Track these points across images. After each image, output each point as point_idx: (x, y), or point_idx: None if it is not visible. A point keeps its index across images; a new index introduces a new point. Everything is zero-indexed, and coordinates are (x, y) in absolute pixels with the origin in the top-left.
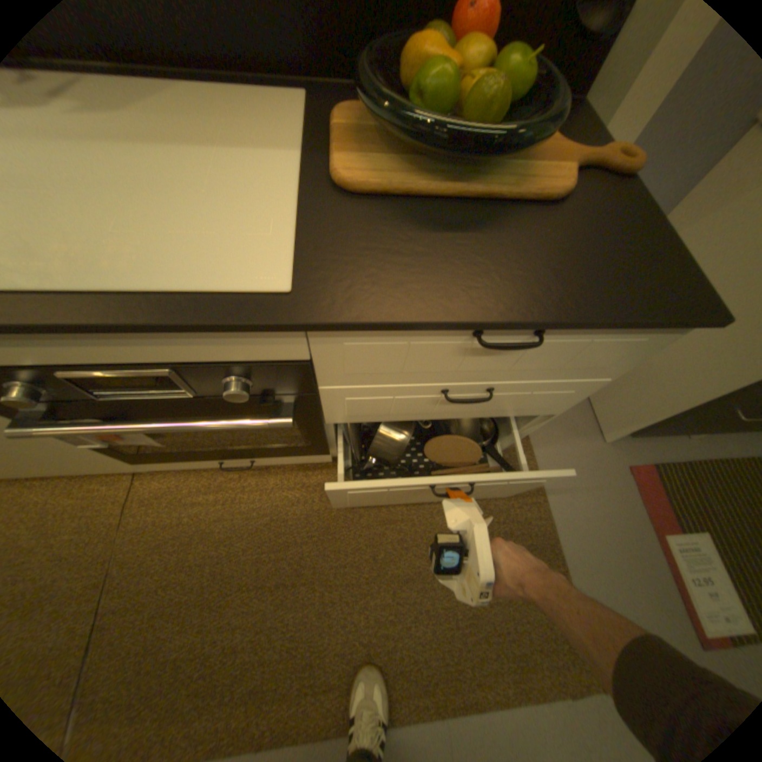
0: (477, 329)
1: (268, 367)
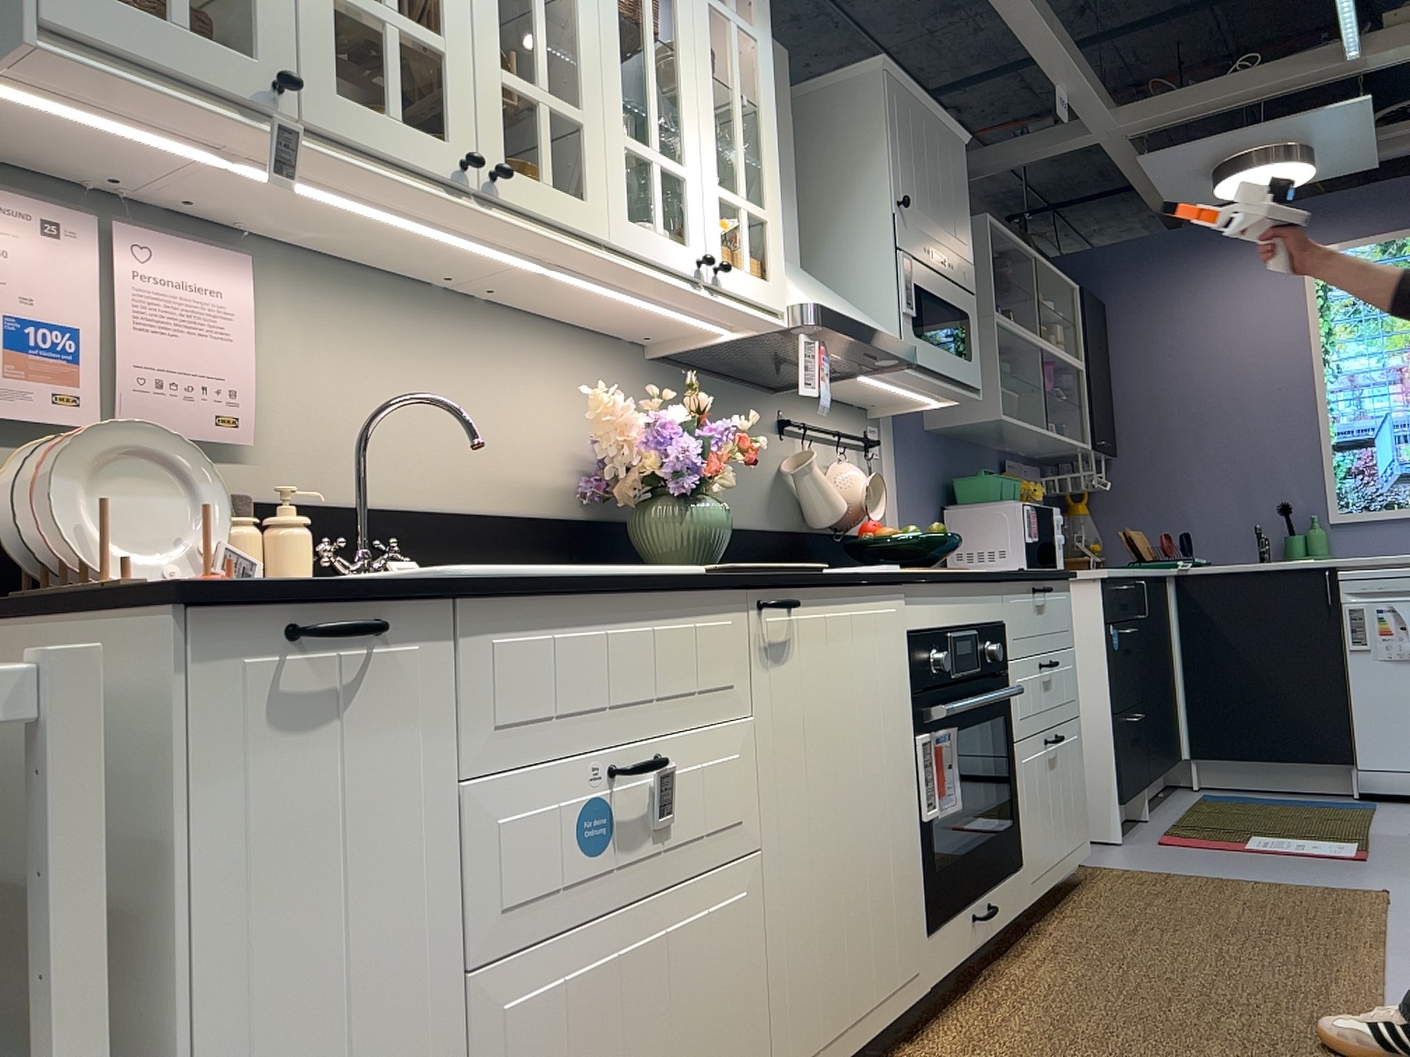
0: (1035, 588)
1: (997, 631)
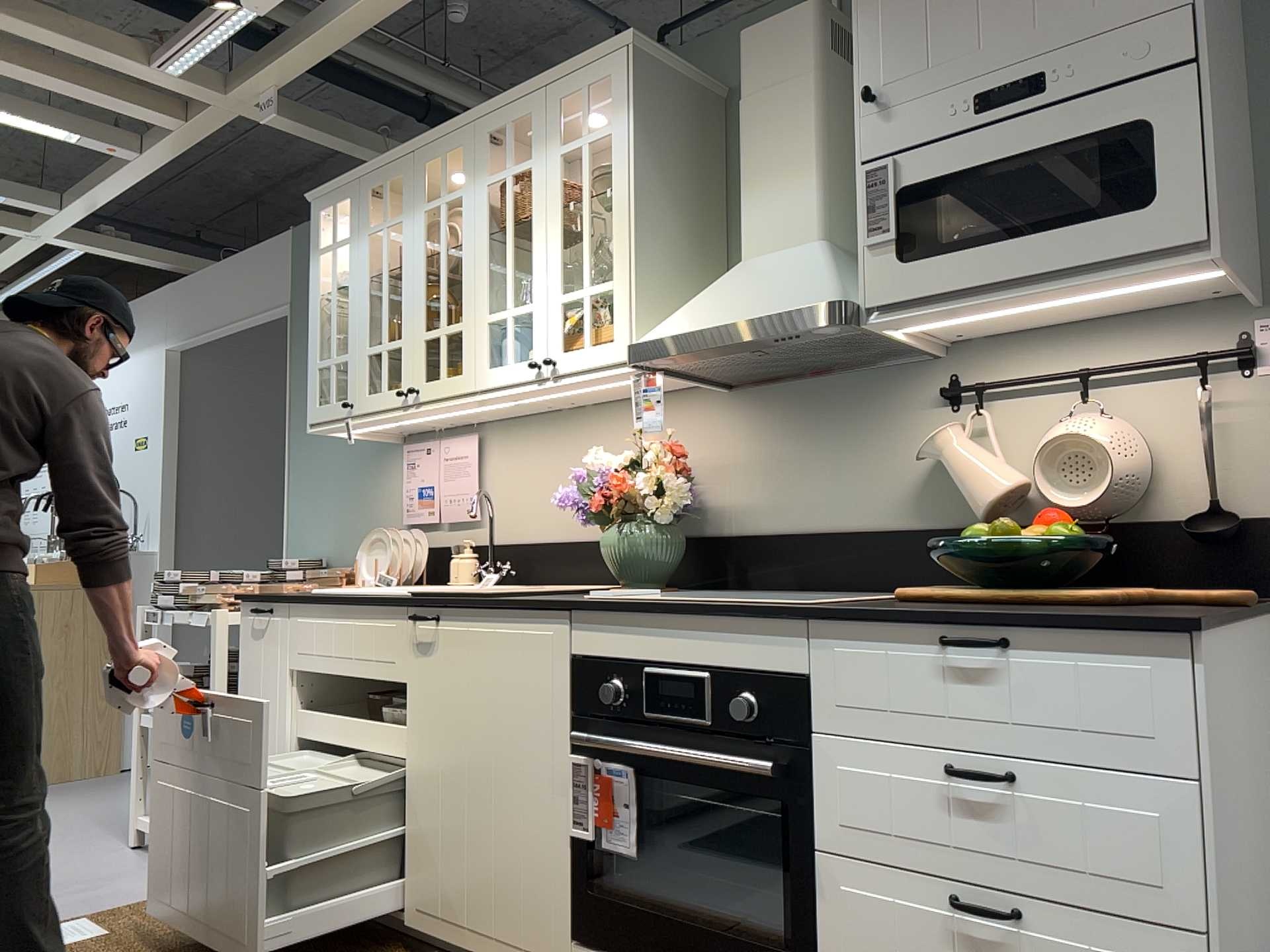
0: (944, 637)
1: (777, 685)
